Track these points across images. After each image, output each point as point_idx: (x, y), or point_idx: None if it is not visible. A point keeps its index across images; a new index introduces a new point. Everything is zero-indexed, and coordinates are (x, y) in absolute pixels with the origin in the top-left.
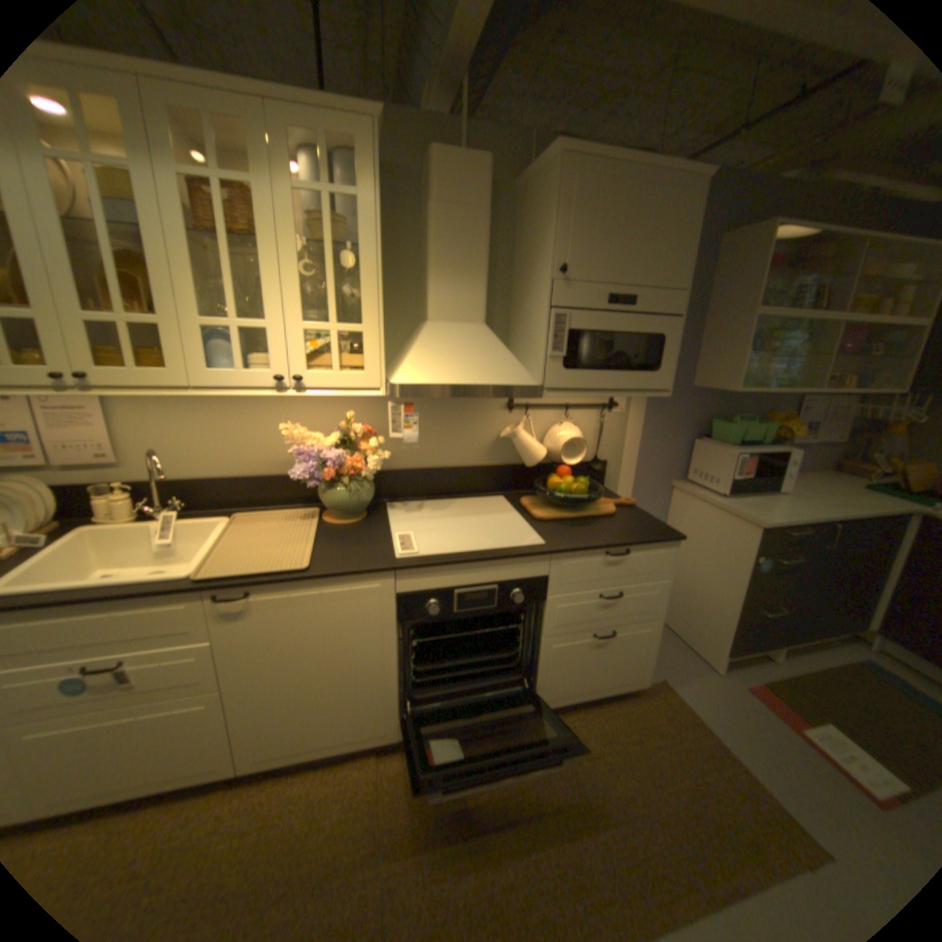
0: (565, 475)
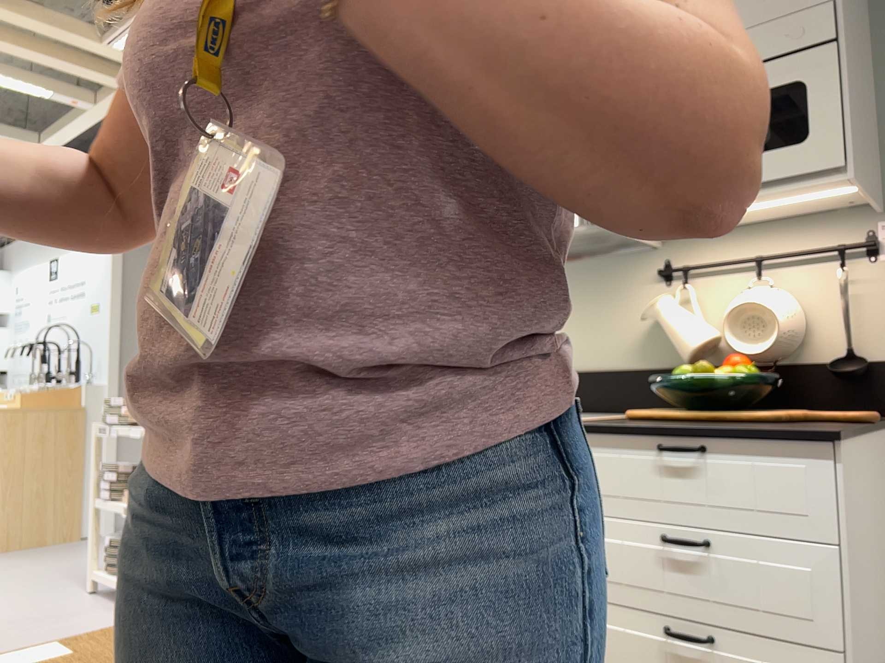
0: (729, 365)
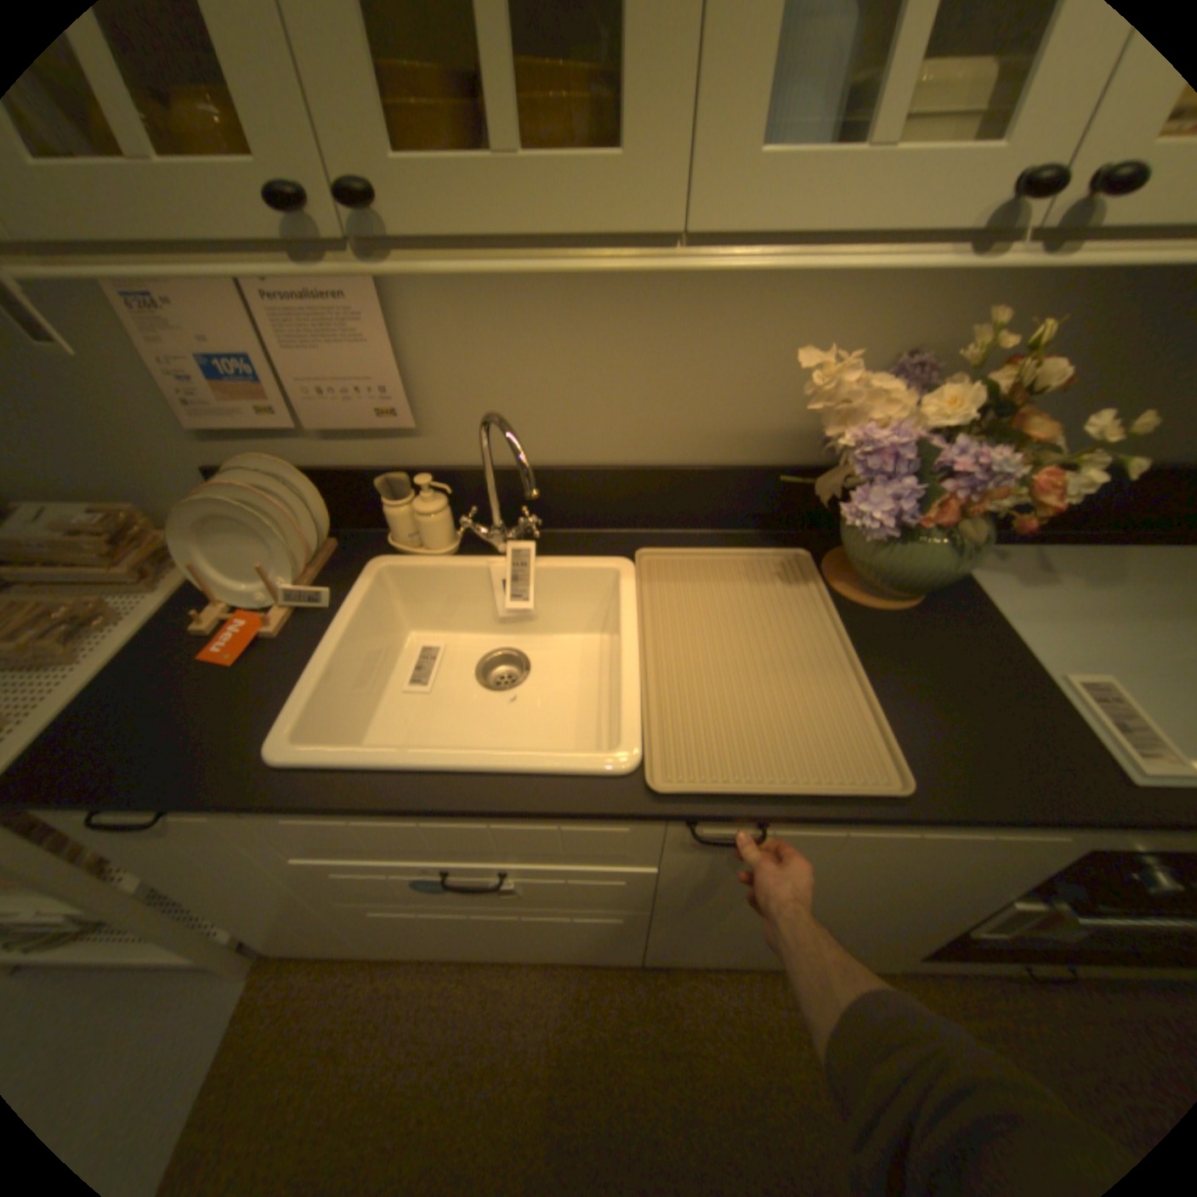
0: None
